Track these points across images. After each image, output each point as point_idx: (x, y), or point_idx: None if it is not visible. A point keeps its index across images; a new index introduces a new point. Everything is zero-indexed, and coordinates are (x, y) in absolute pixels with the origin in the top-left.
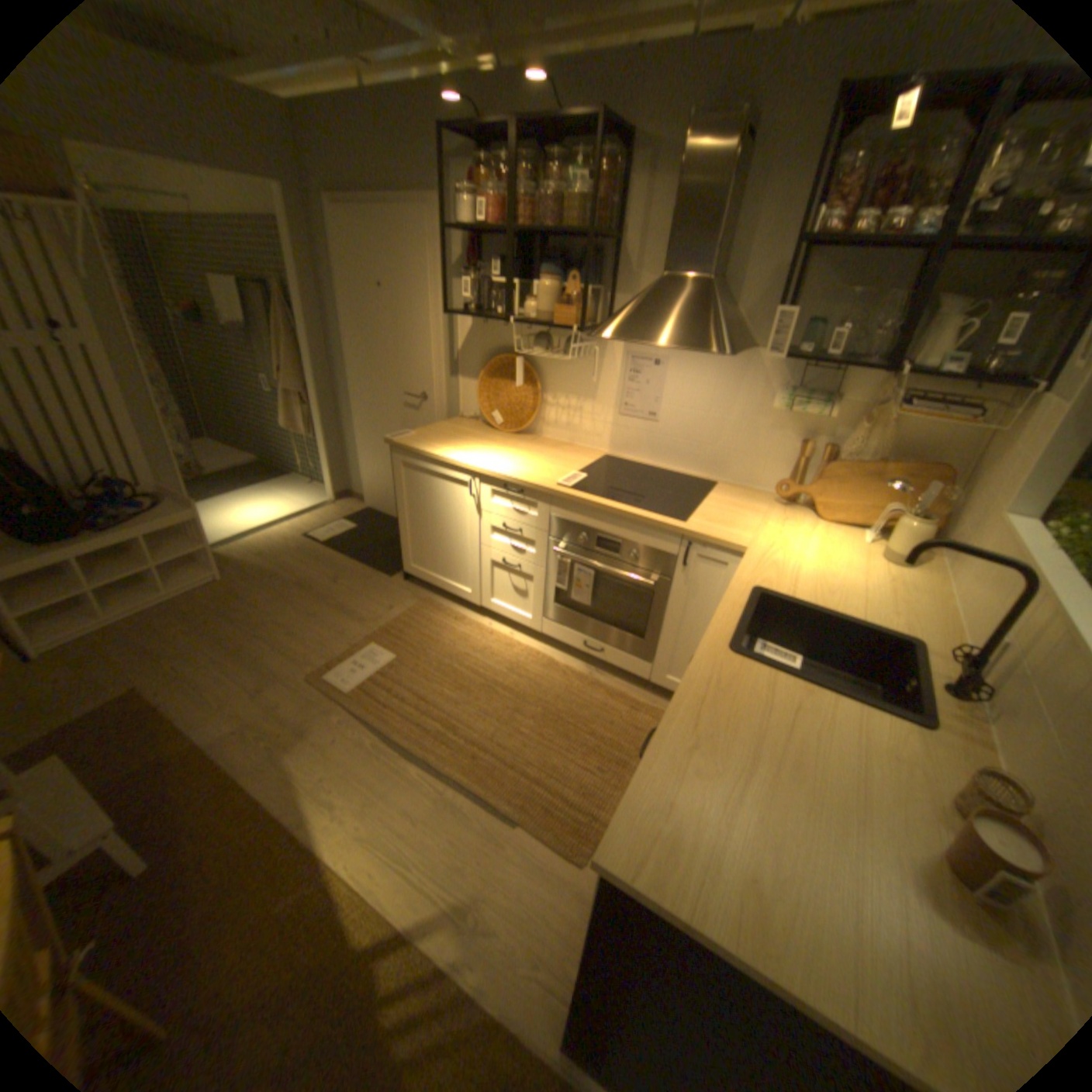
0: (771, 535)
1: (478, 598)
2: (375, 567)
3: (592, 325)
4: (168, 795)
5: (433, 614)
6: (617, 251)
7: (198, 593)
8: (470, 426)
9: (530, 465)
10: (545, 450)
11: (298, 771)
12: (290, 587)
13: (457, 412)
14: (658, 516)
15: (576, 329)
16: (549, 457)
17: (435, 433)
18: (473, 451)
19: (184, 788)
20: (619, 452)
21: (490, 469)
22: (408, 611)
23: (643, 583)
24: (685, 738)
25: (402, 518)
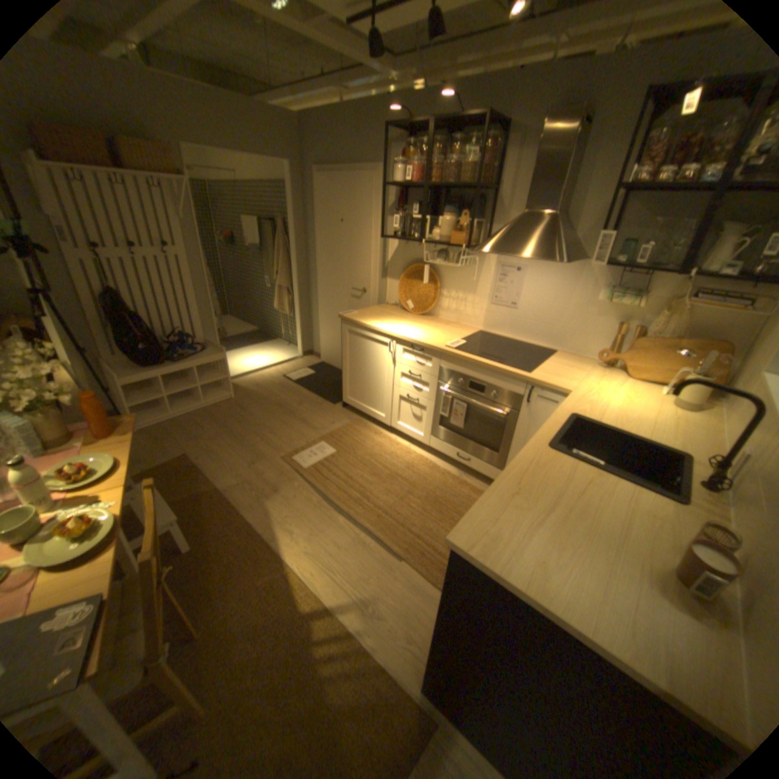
0: (591, 385)
1: (389, 421)
2: (324, 398)
3: (475, 244)
4: (201, 513)
5: (359, 428)
6: (495, 196)
7: (220, 404)
8: (391, 309)
9: (429, 334)
10: (439, 325)
11: (272, 510)
12: (273, 405)
13: (383, 301)
14: (512, 368)
15: (465, 247)
16: (441, 330)
17: (369, 313)
18: (393, 324)
19: (210, 510)
20: (489, 329)
21: (402, 334)
22: (343, 425)
23: (500, 414)
24: (511, 492)
25: (344, 366)
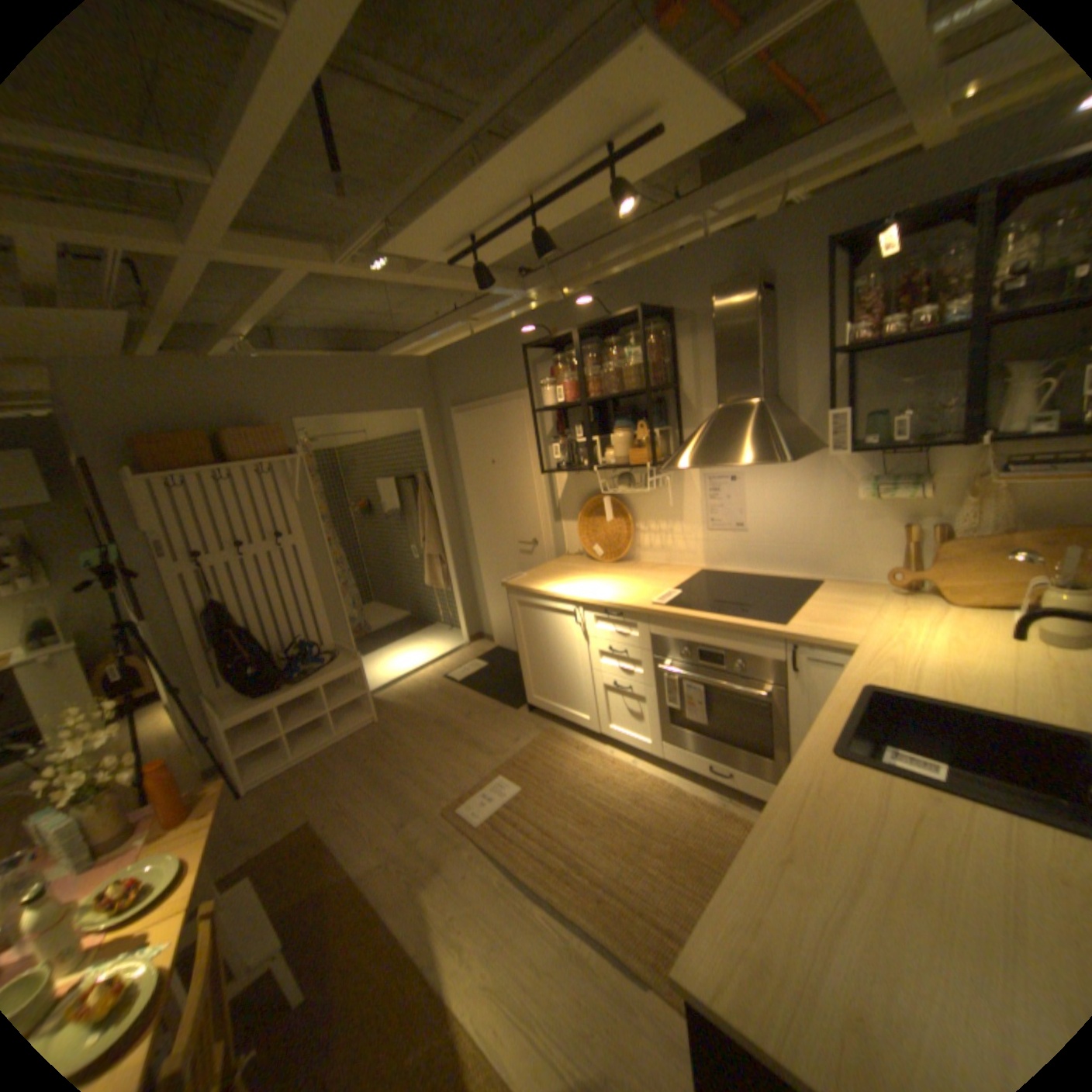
0: (888, 628)
1: (596, 725)
2: (502, 701)
3: (666, 458)
4: (323, 926)
5: (555, 744)
6: (675, 396)
7: (358, 734)
8: (574, 561)
9: (627, 588)
10: (642, 572)
11: (430, 908)
12: (431, 724)
13: (562, 551)
14: (755, 621)
15: (653, 463)
16: (645, 578)
17: (542, 572)
18: (575, 582)
19: (337, 920)
20: (715, 564)
21: (589, 596)
22: (531, 742)
23: (759, 695)
24: (784, 854)
25: (521, 651)
